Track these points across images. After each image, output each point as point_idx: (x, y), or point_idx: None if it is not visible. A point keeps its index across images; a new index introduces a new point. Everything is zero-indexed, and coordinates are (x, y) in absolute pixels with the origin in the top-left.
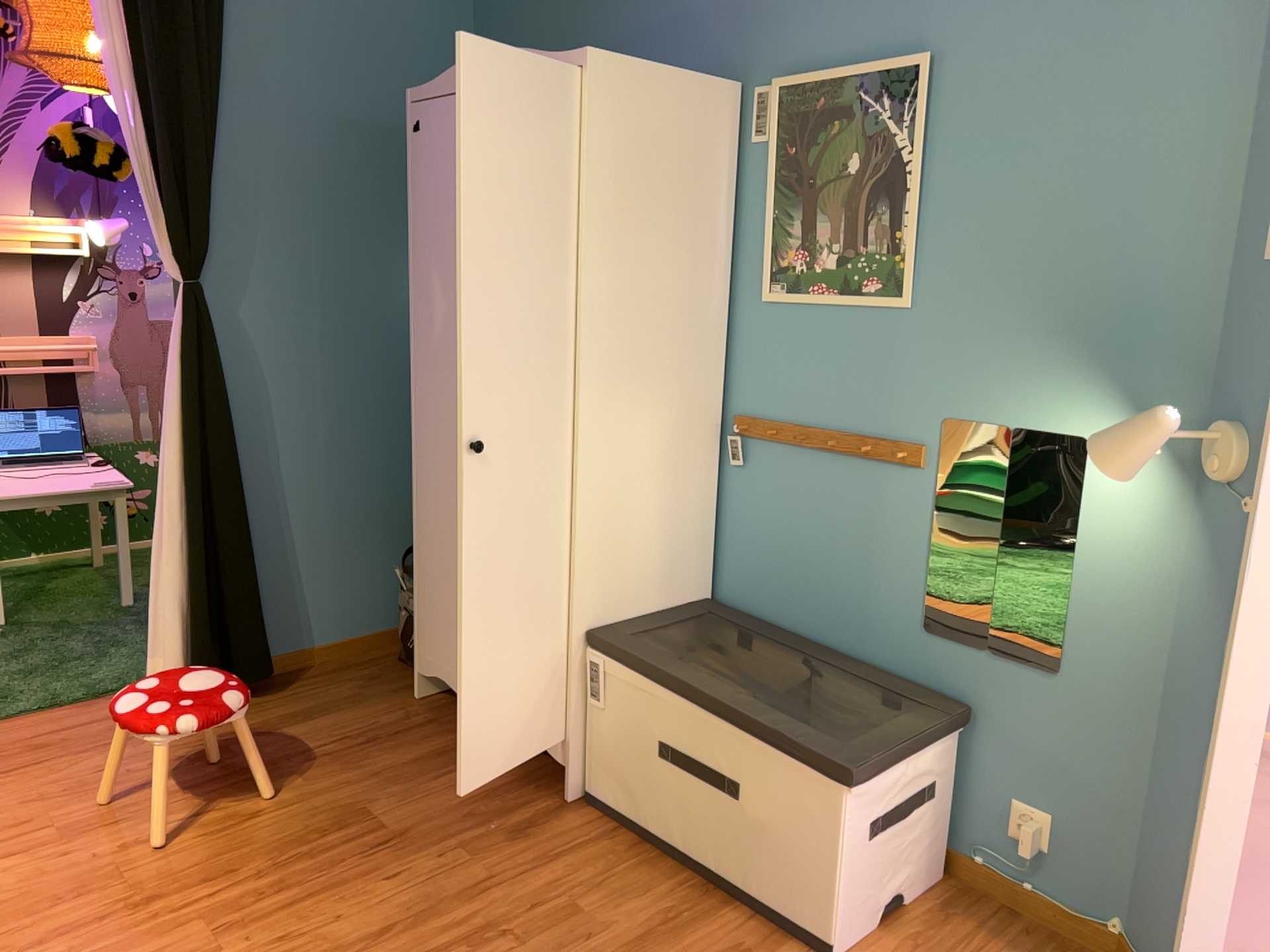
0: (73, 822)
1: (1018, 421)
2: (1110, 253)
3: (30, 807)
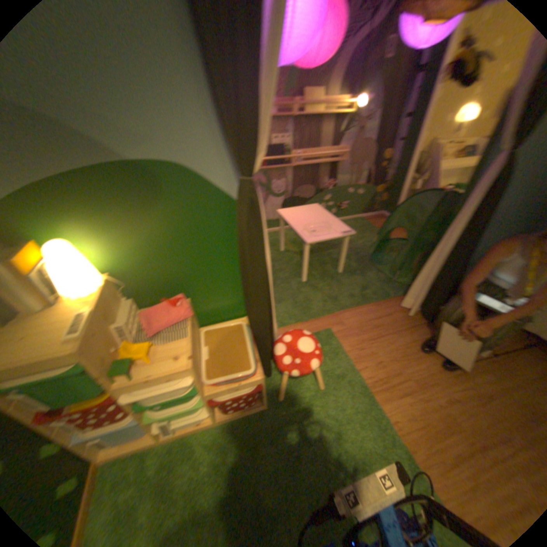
0: (418, 381)
1: None
2: None
3: (396, 365)
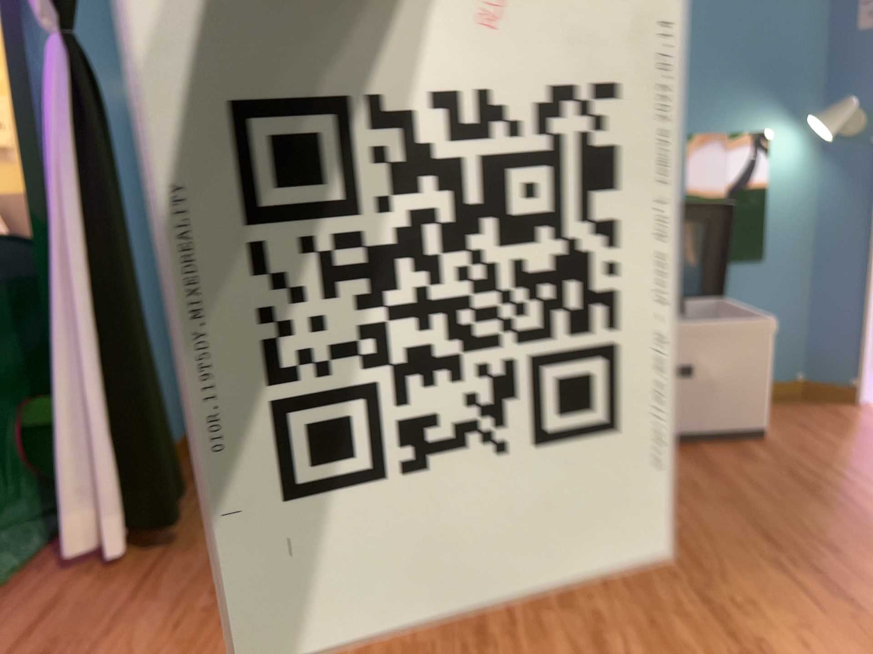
0: None
1: (733, 128)
2: (776, 30)
3: None
